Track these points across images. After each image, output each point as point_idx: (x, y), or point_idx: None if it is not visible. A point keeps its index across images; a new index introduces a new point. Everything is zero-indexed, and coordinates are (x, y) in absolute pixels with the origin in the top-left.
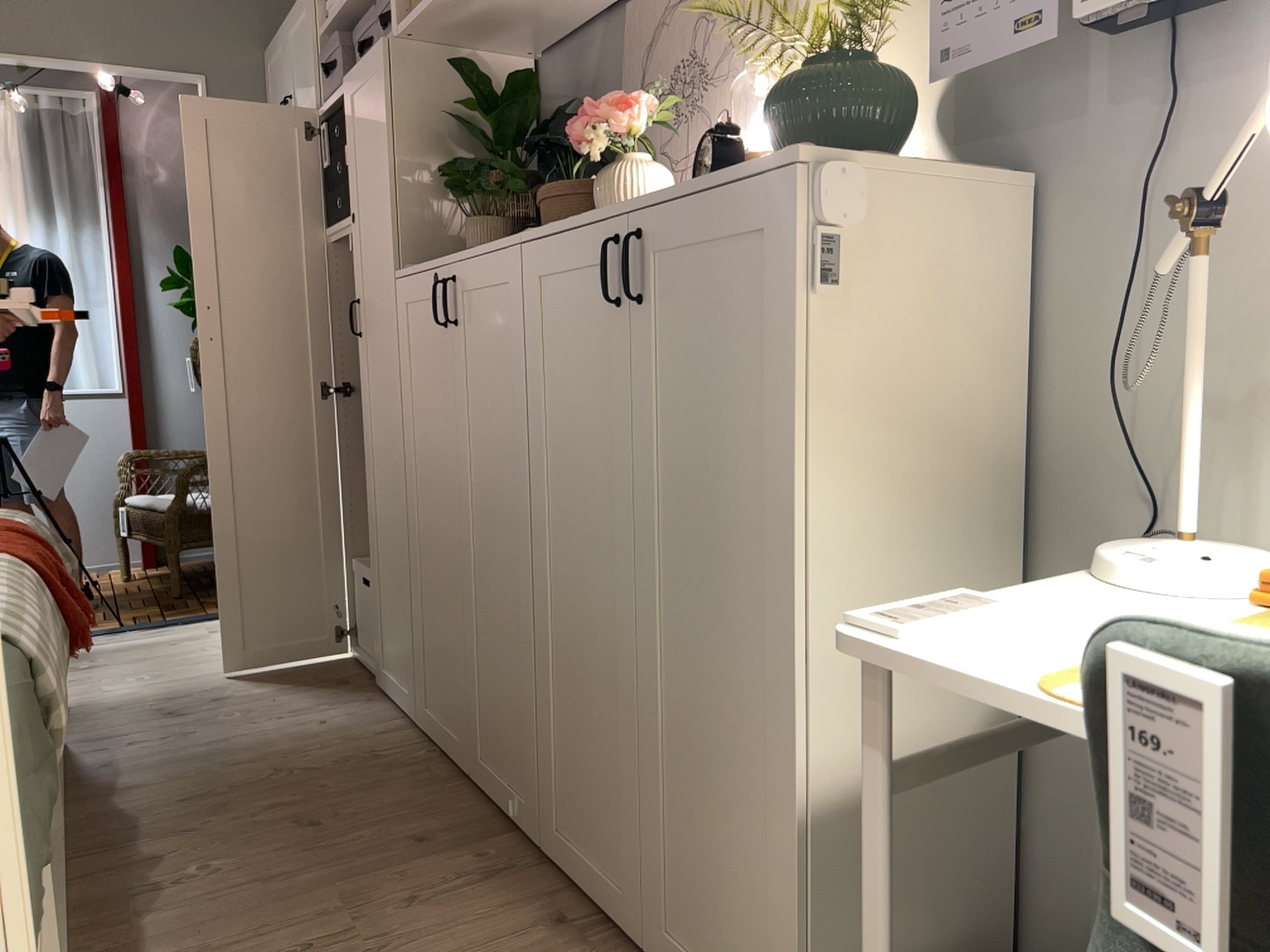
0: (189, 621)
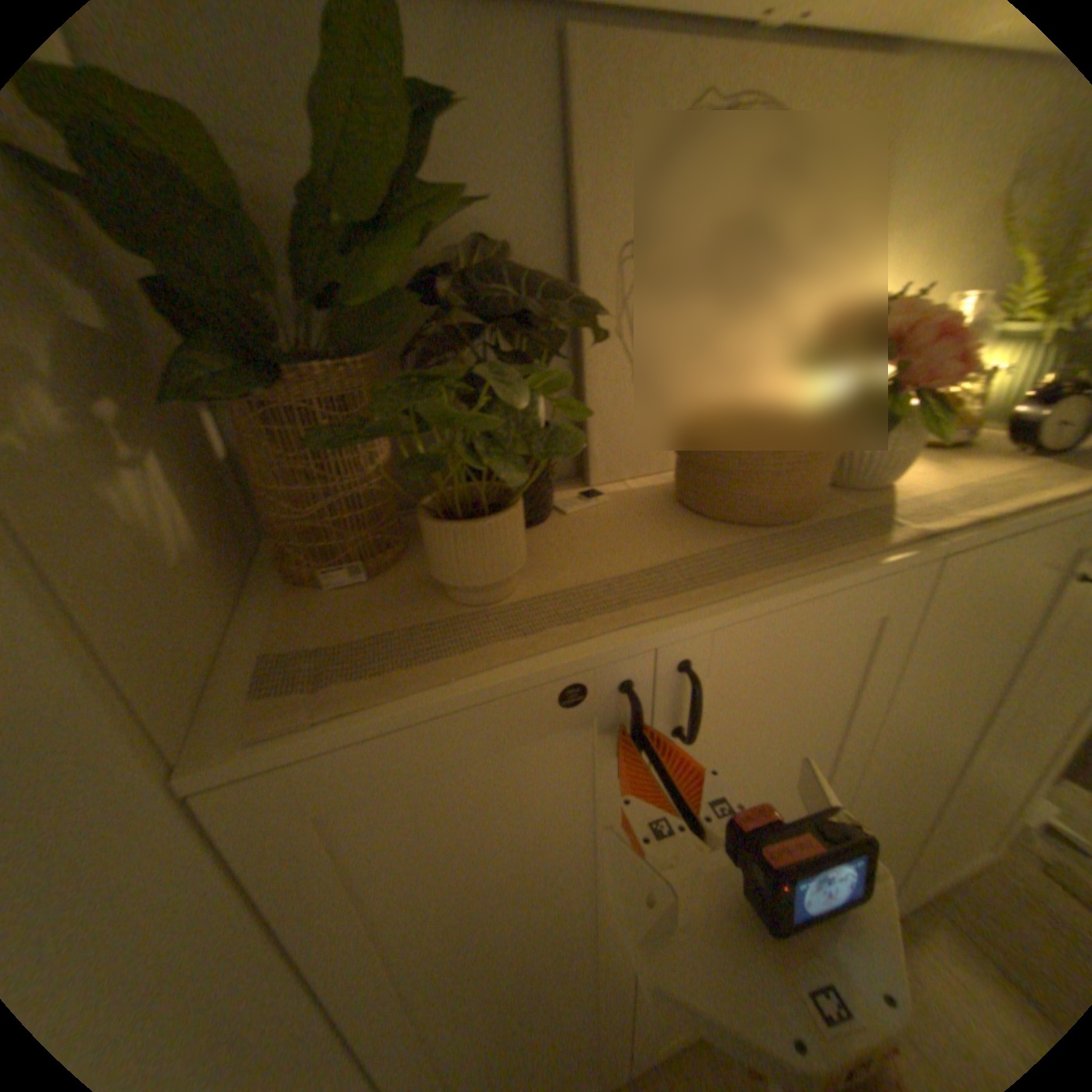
0: None
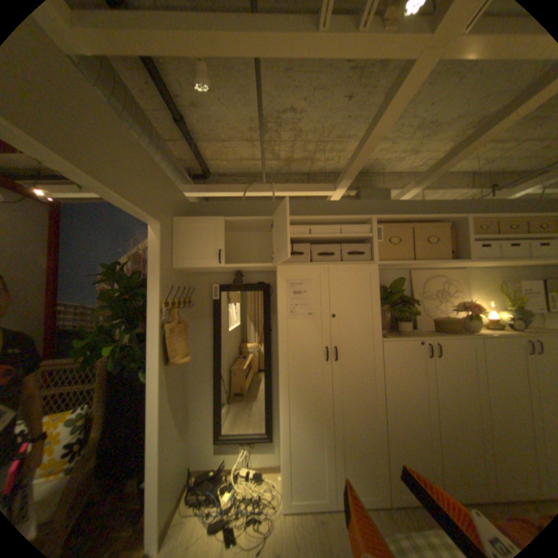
0: None
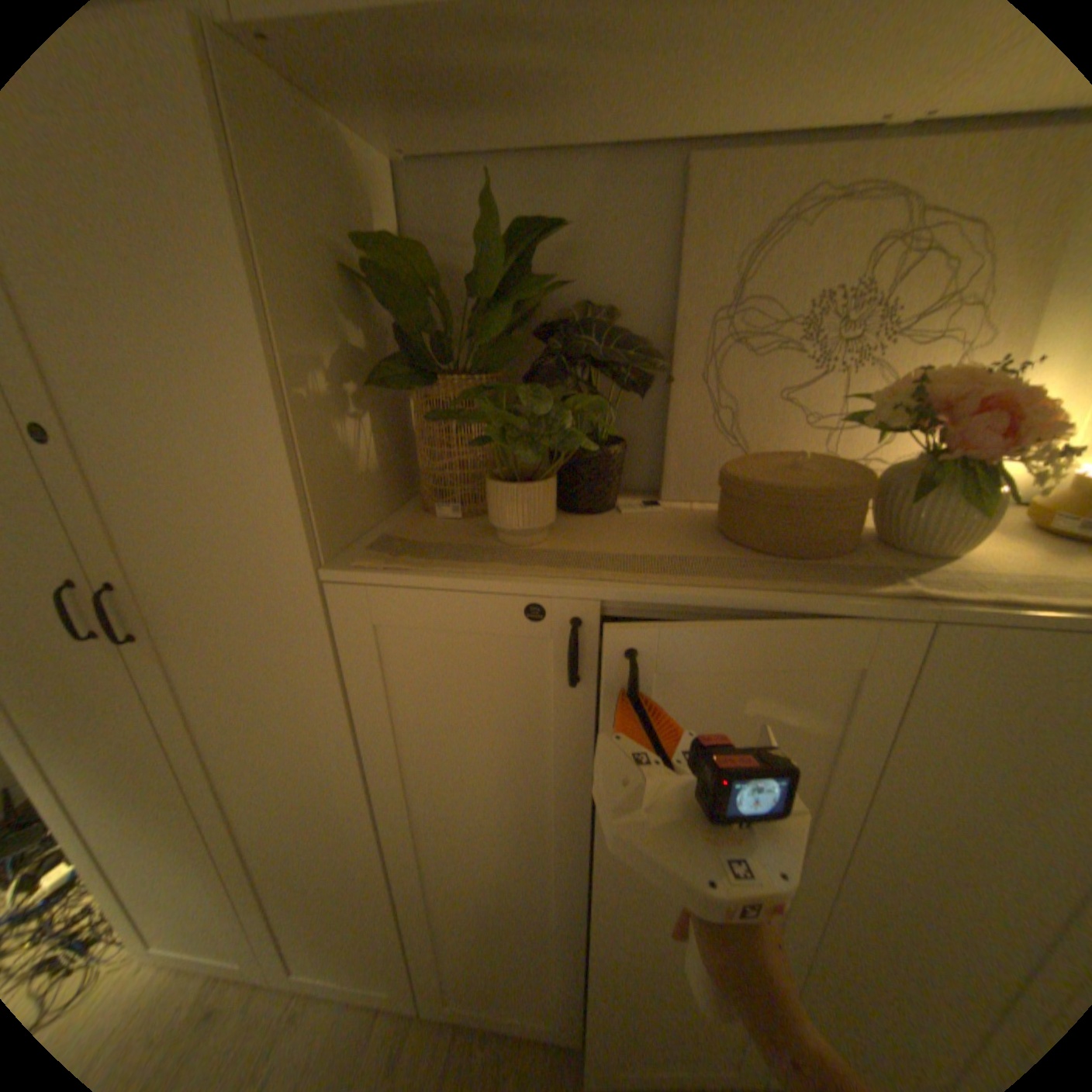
0: None
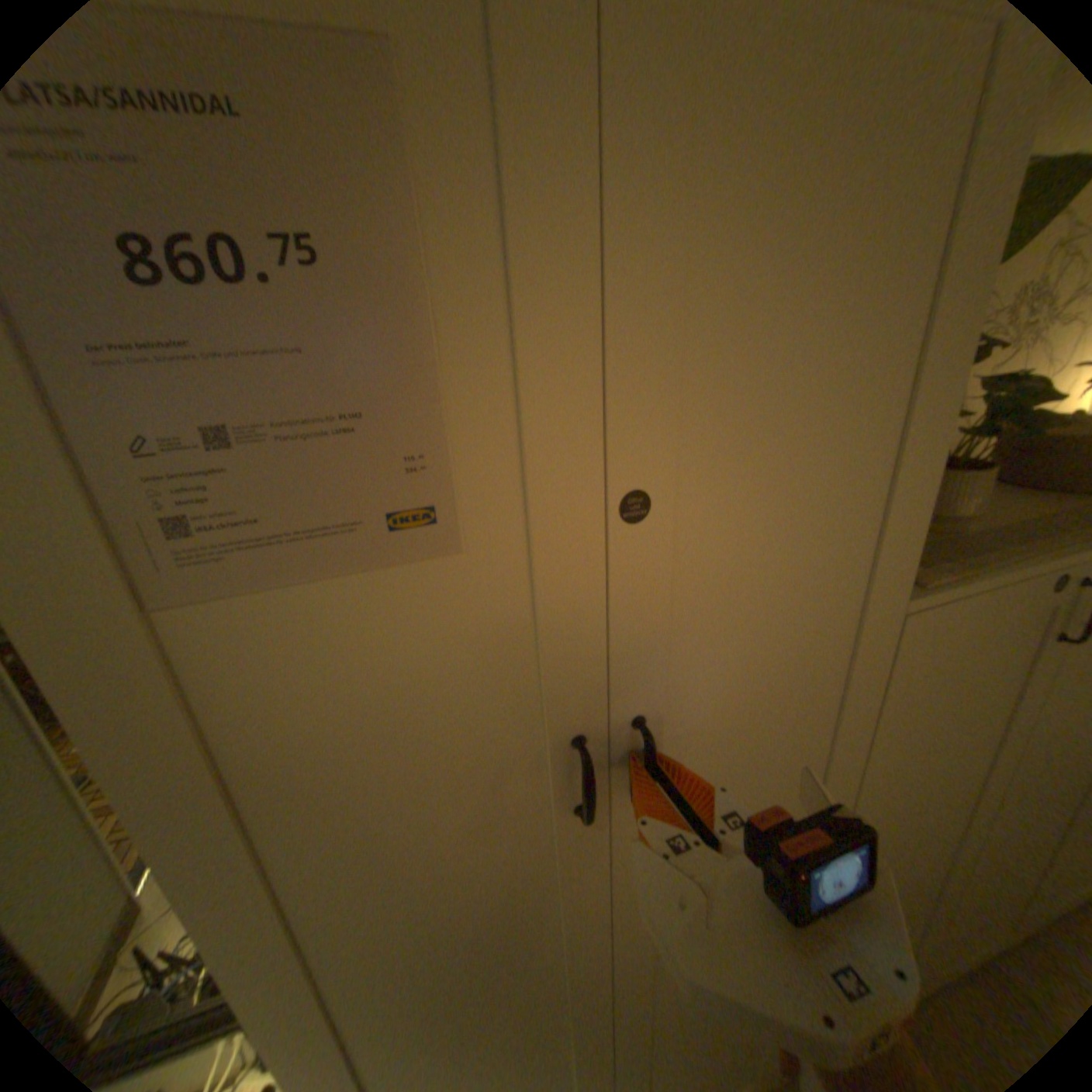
0: None
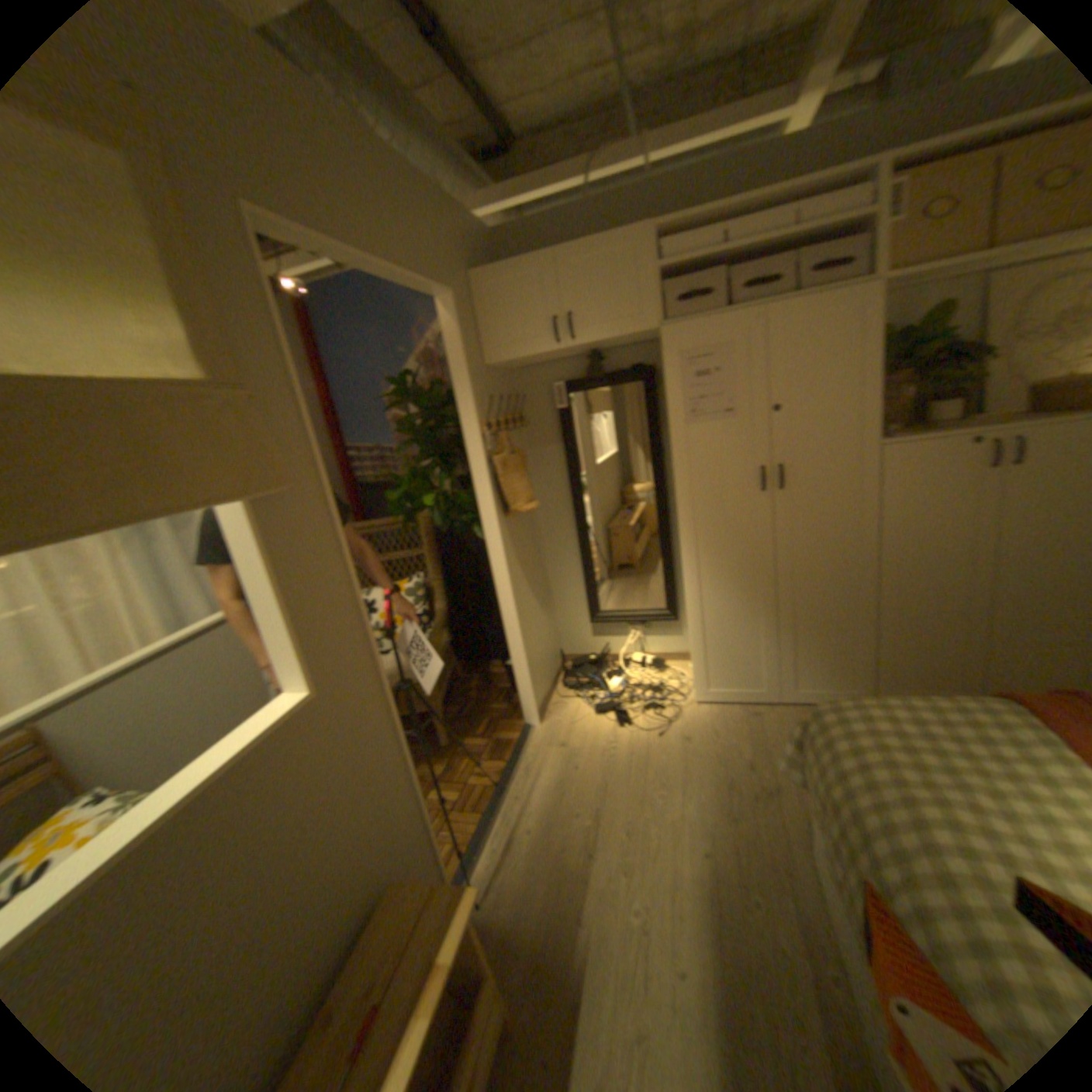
0: (522, 753)
